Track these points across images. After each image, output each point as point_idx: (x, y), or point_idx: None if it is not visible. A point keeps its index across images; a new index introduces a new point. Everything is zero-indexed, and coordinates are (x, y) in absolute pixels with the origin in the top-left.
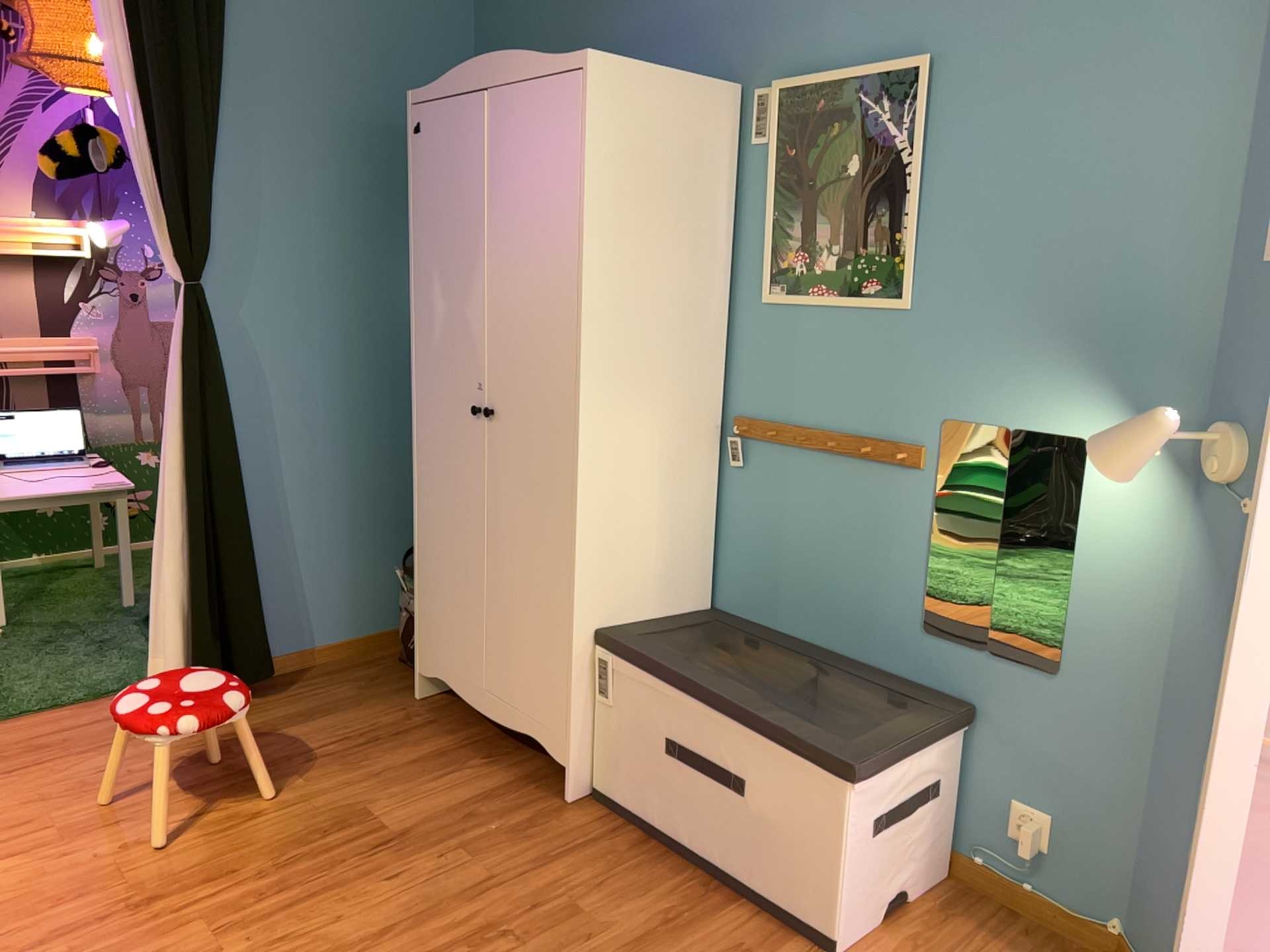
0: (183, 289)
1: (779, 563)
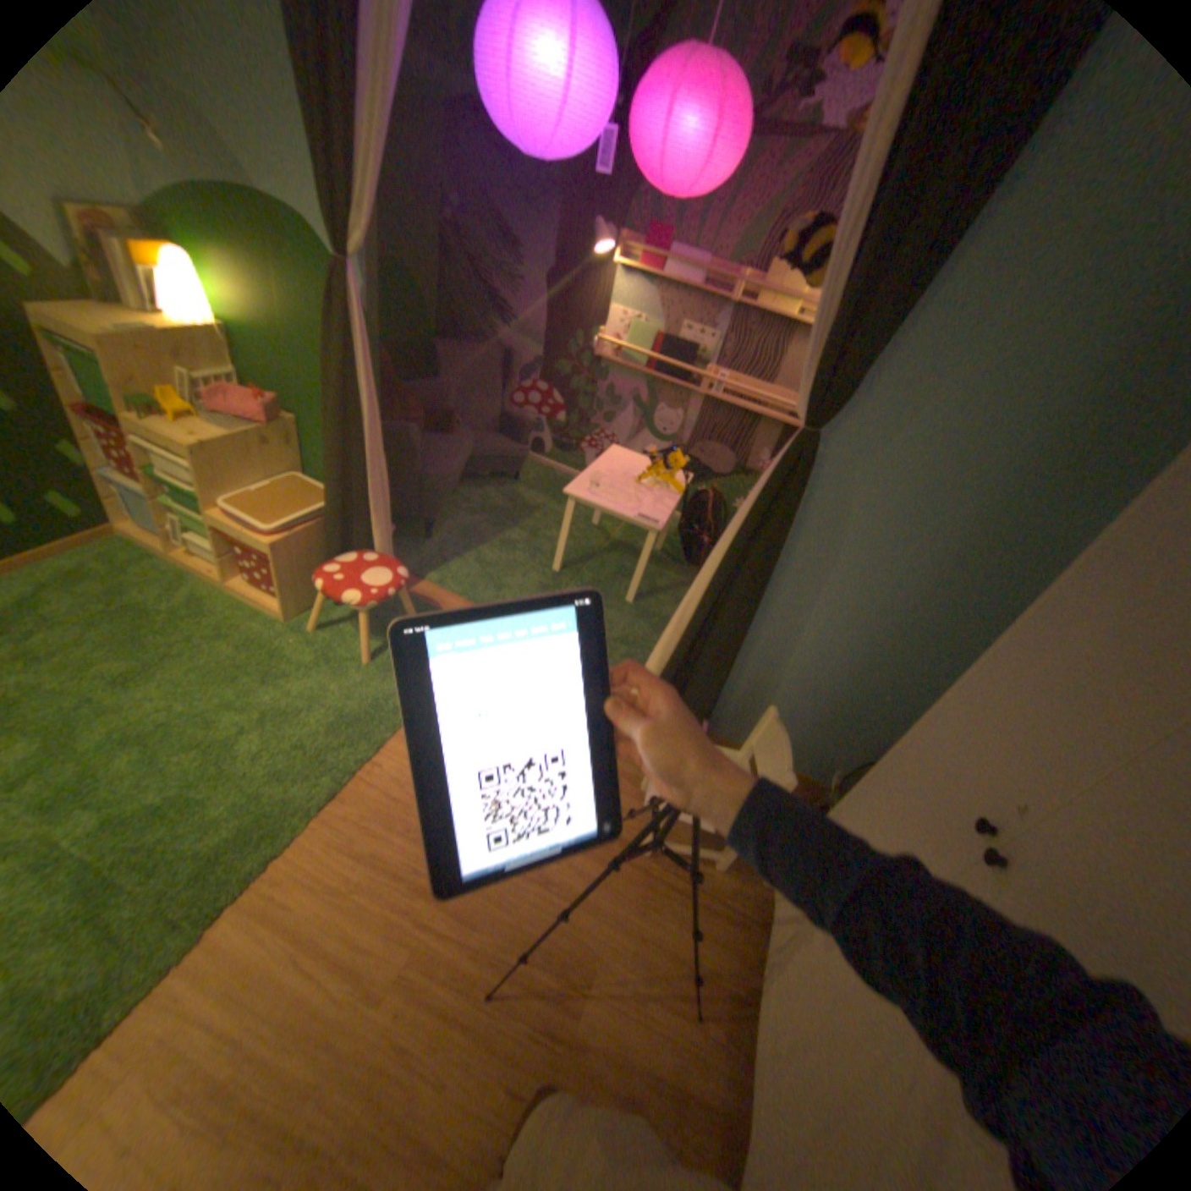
0: (810, 432)
1: None
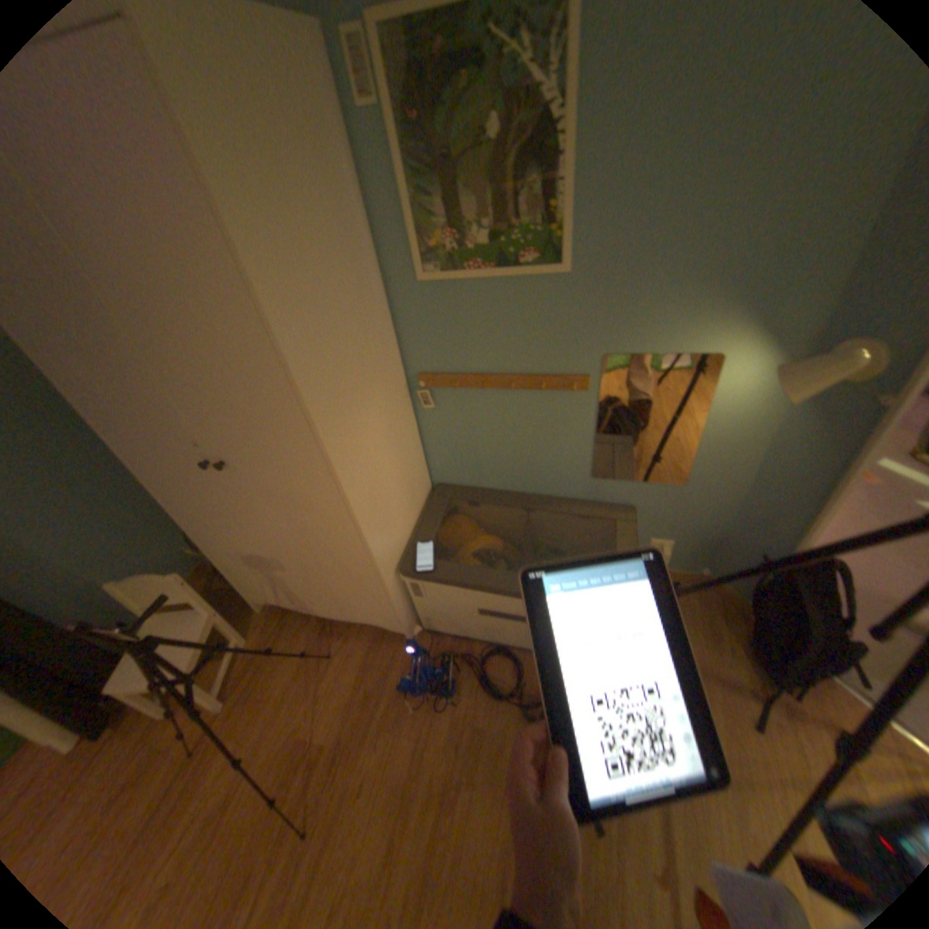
0: None
1: (478, 458)
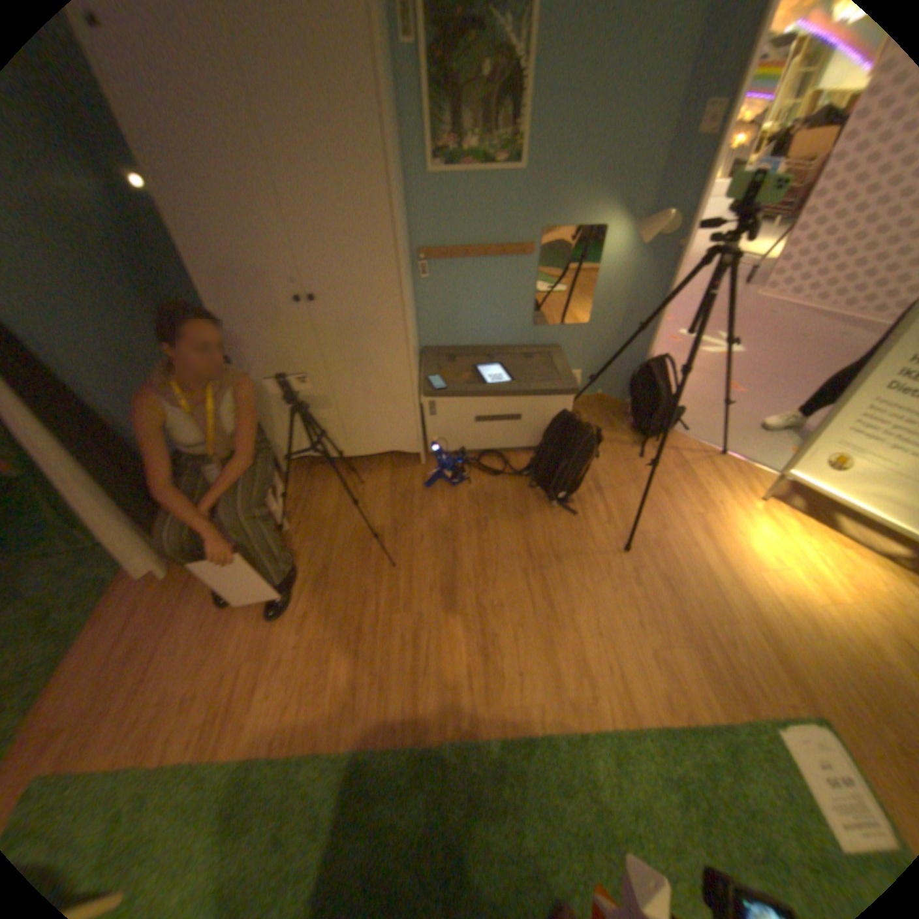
0: None
1: (456, 320)
